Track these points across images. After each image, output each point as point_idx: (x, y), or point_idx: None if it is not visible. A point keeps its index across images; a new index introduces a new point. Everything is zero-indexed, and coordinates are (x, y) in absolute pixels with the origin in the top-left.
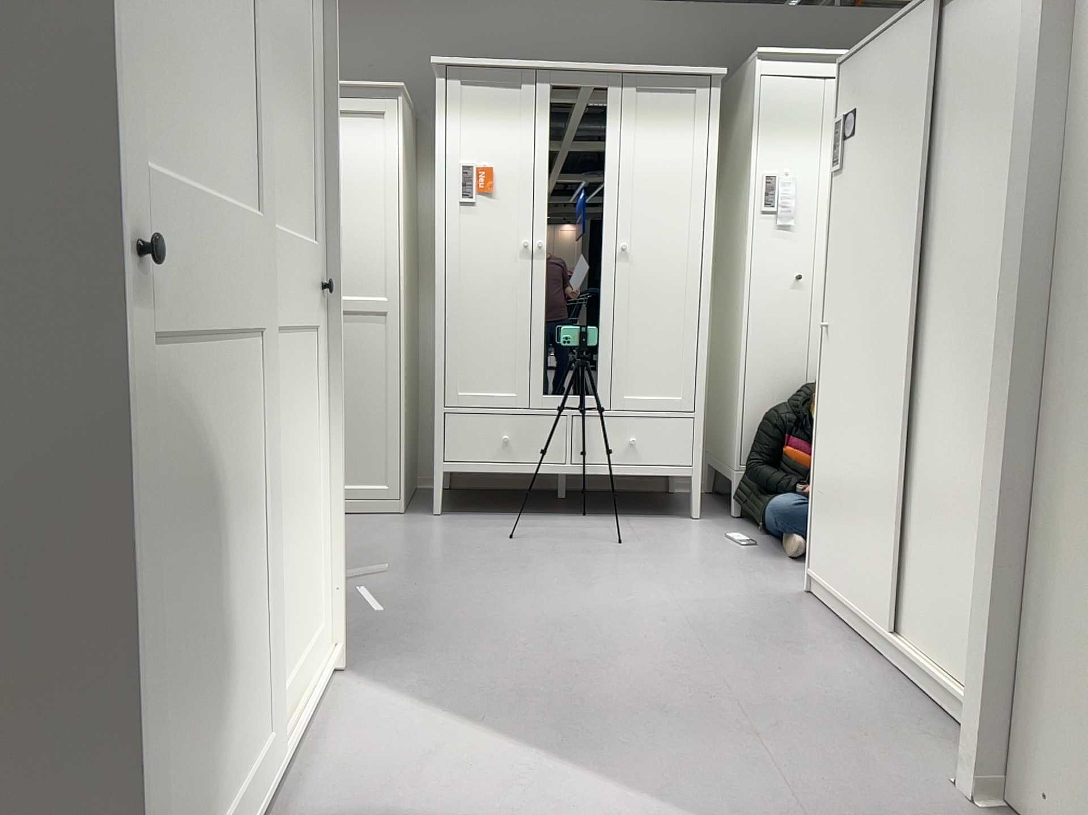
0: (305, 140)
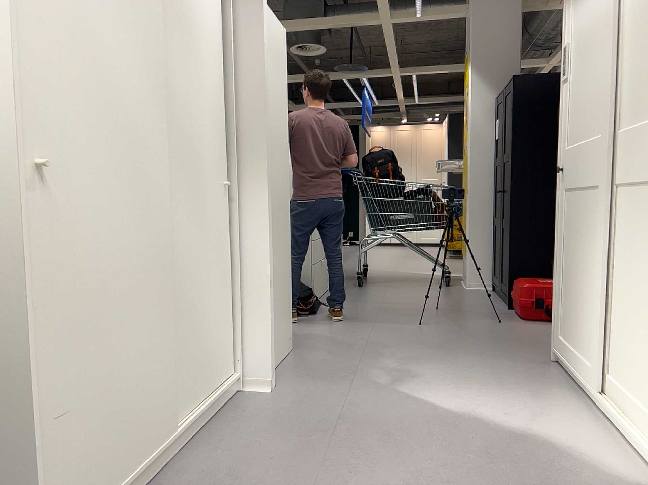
0: None
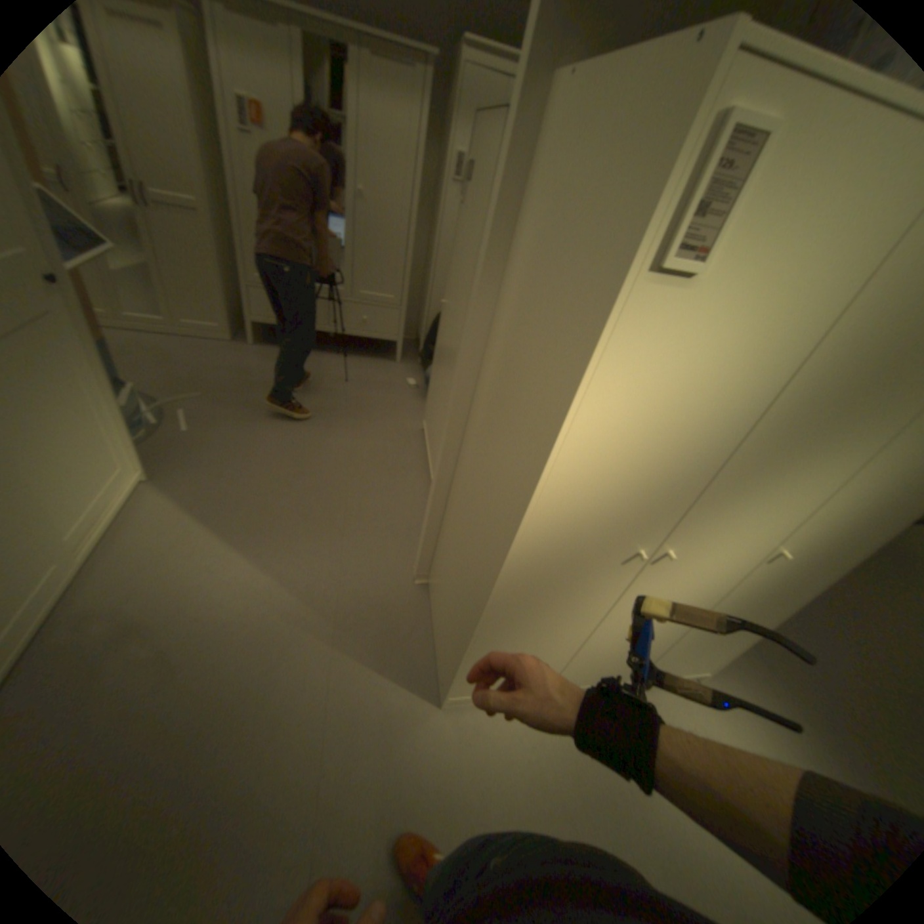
0: None
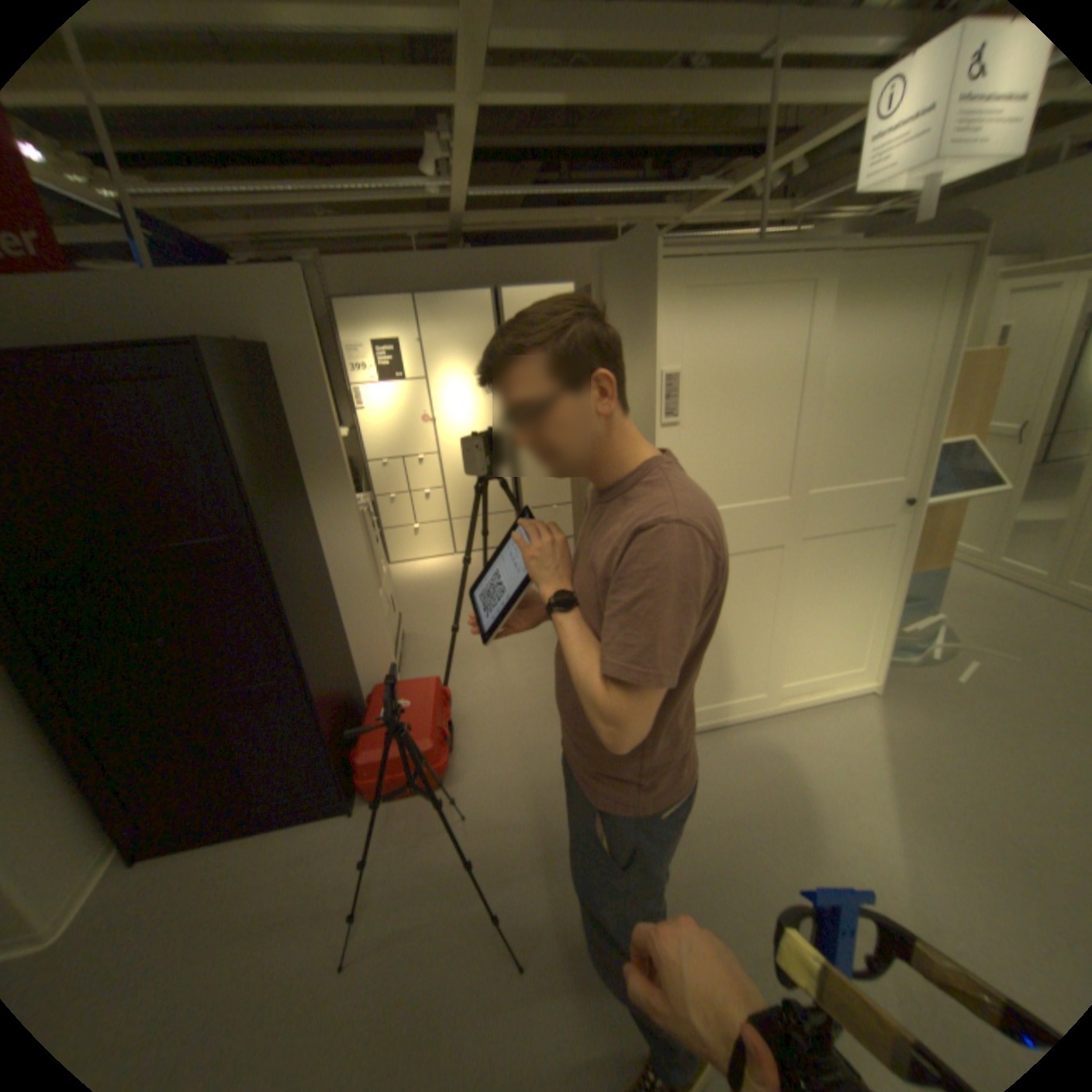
0: (904, 424)
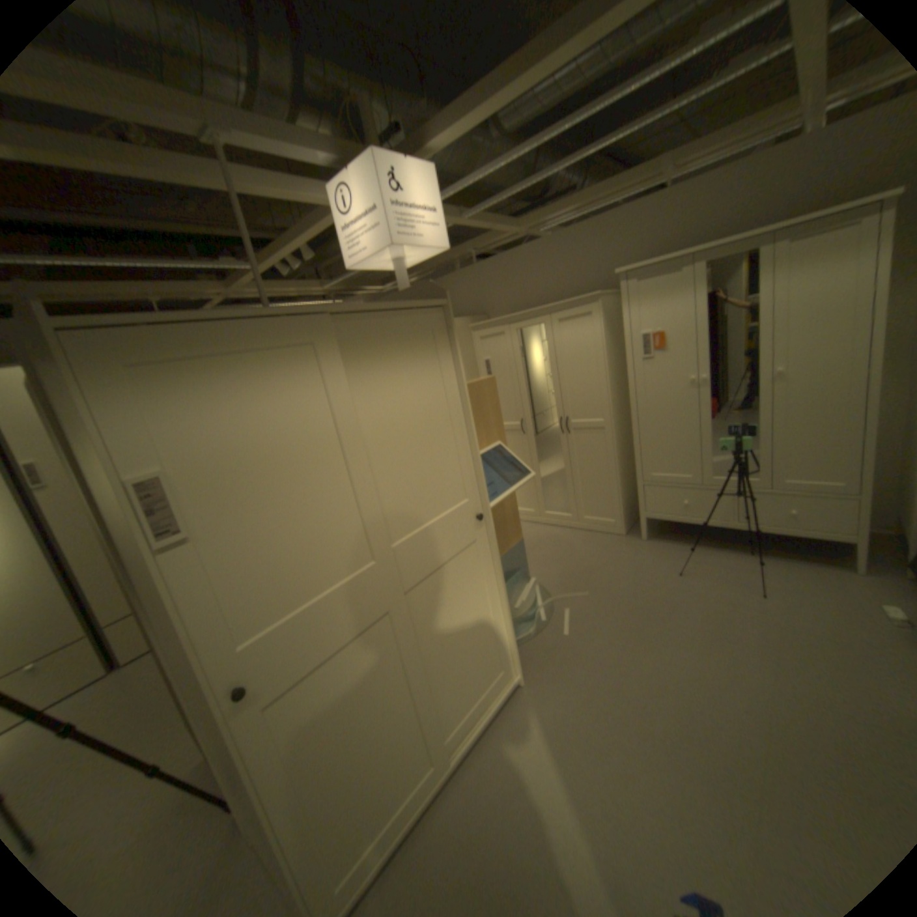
0: (448, 456)
